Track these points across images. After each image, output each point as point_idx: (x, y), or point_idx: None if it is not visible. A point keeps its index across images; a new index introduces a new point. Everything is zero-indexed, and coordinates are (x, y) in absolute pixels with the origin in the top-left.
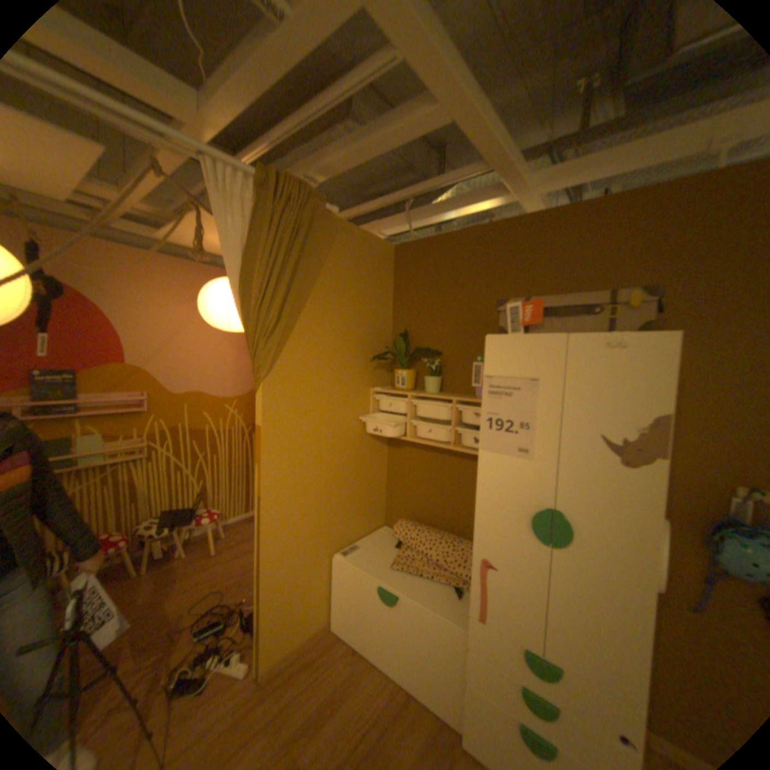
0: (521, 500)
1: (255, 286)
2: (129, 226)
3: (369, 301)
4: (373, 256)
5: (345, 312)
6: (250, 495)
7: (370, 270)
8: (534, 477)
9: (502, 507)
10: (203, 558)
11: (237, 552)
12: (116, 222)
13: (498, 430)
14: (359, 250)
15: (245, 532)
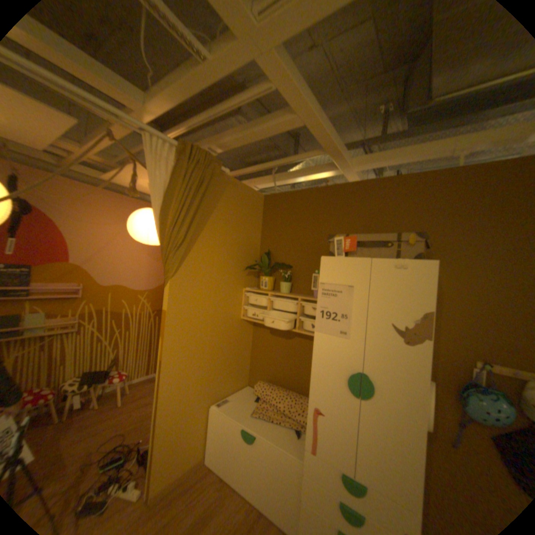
0: (341, 367)
1: (171, 216)
2: (84, 170)
3: (246, 230)
4: (250, 201)
5: (229, 236)
6: (151, 362)
7: (247, 210)
8: (350, 351)
9: (329, 371)
10: (112, 408)
11: (138, 405)
12: (75, 166)
13: (327, 319)
14: (241, 197)
15: (145, 390)
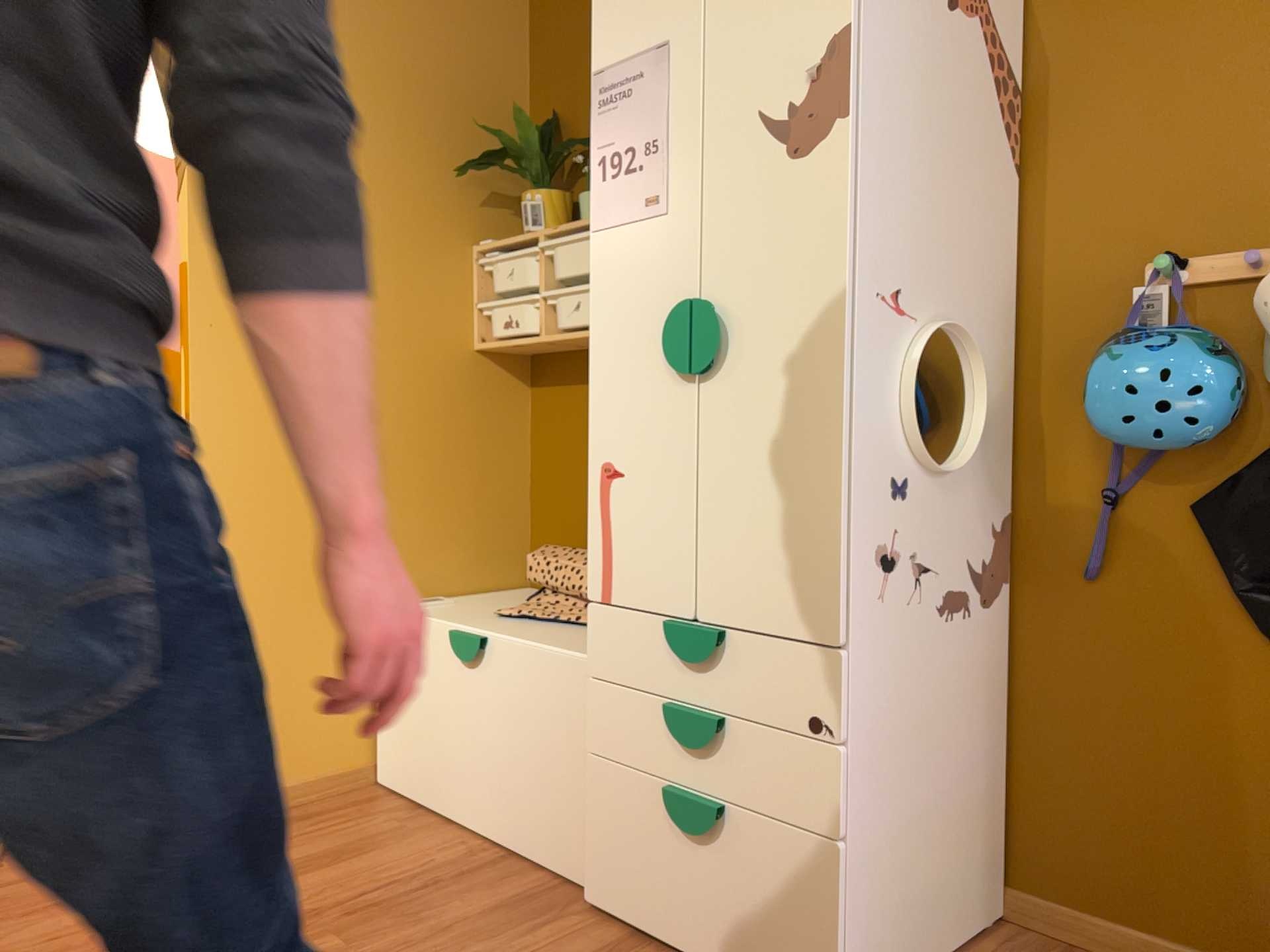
0: (654, 305)
1: None
2: None
3: (462, 46)
4: None
5: (396, 59)
6: None
7: None
8: (670, 247)
9: (627, 336)
10: None
11: None
12: None
13: (616, 176)
14: None
15: None
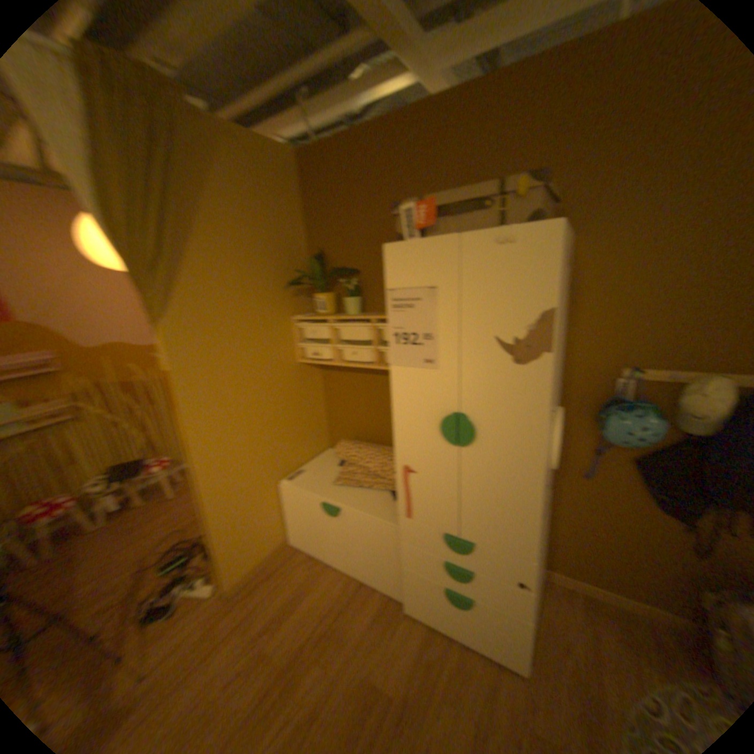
0: (430, 408)
1: (113, 210)
2: None
3: (271, 220)
4: (268, 163)
5: (243, 235)
6: None
7: (266, 182)
8: (439, 385)
9: (414, 417)
10: (159, 503)
11: None
12: None
13: (404, 344)
14: (247, 157)
15: None
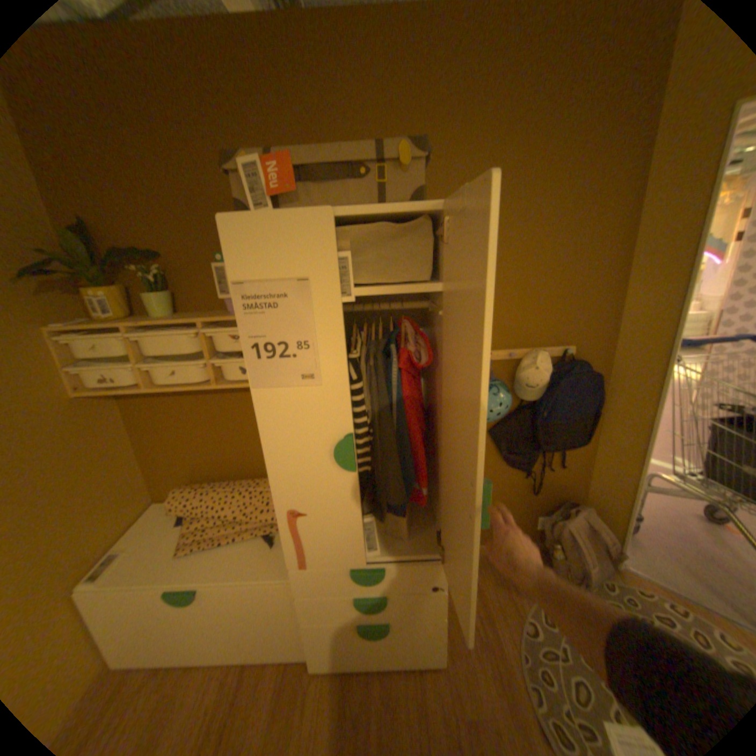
0: (317, 434)
1: None
2: None
3: None
4: None
5: None
6: None
7: None
8: (326, 404)
9: (297, 449)
10: None
11: None
12: None
13: (270, 358)
14: None
15: None
